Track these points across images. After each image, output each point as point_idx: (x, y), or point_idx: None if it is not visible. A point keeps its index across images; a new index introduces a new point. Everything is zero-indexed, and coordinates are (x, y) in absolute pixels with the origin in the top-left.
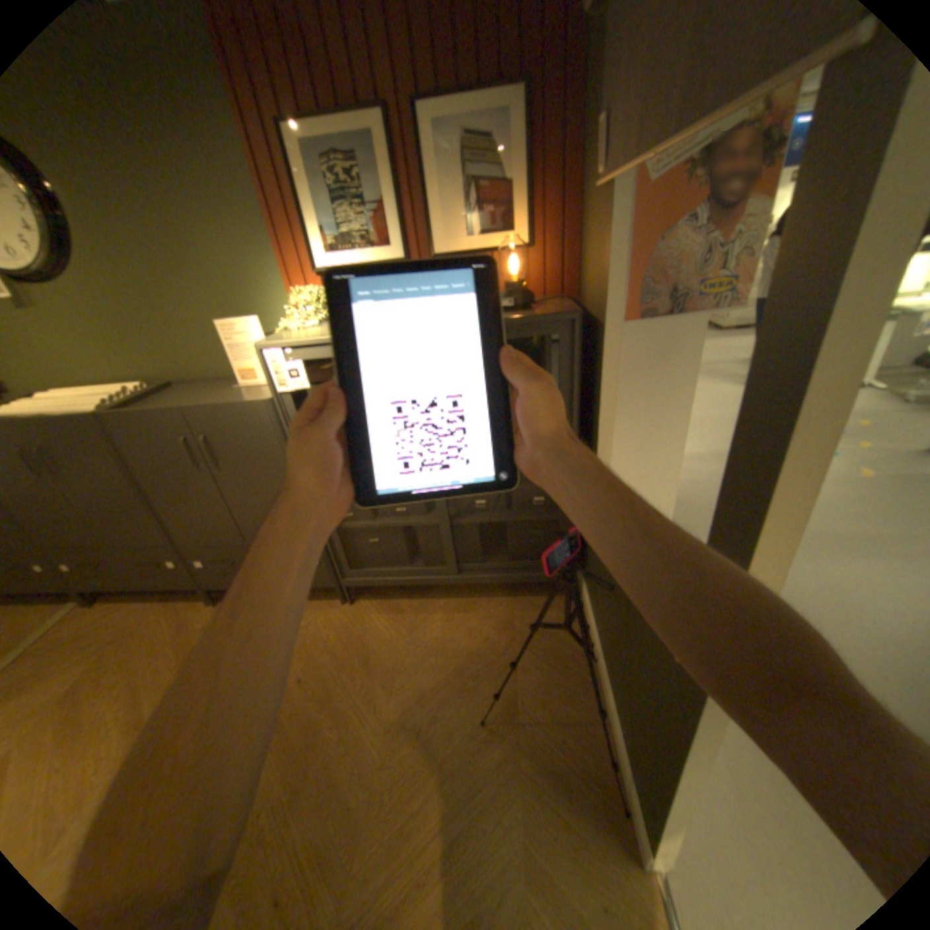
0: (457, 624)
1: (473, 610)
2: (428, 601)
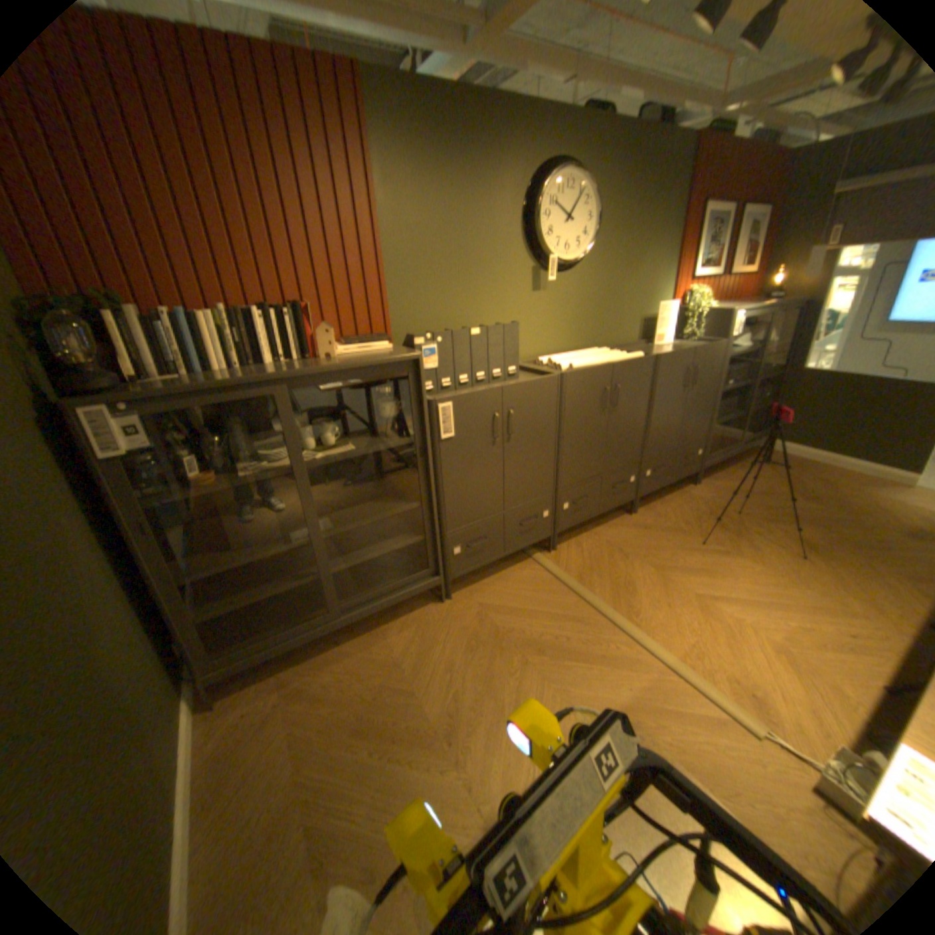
0: (753, 472)
1: (747, 467)
2: (725, 472)
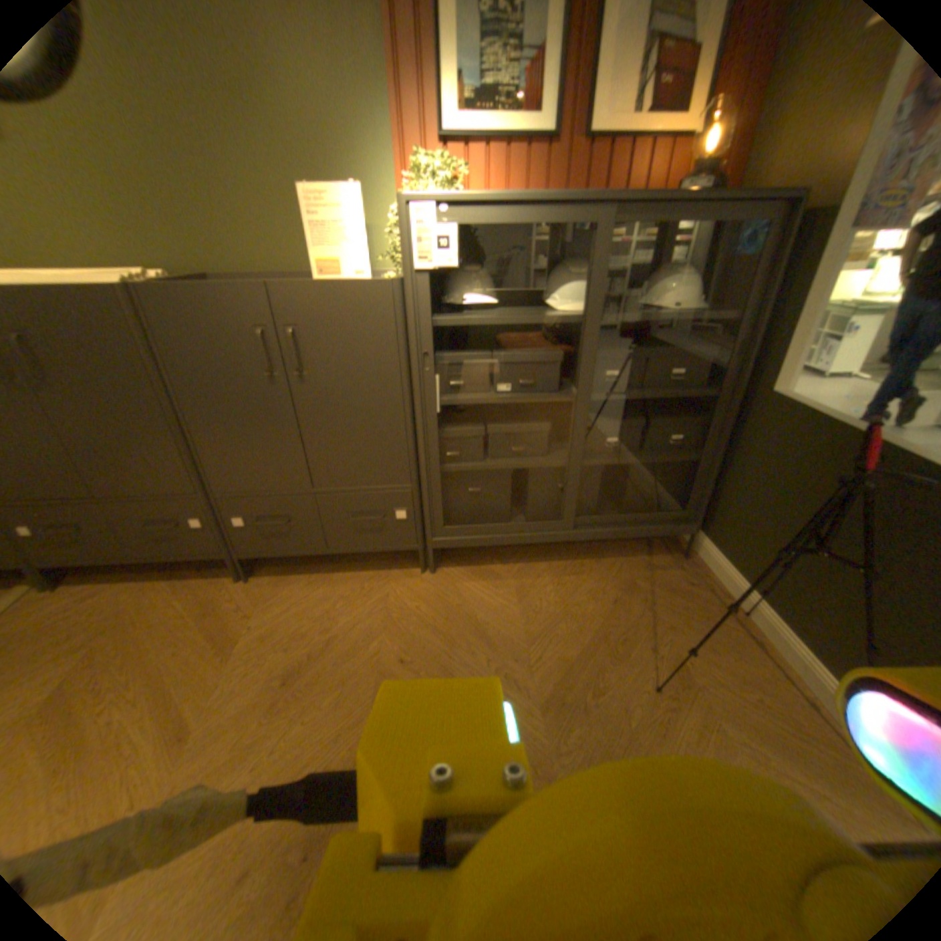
0: (574, 584)
1: (584, 569)
2: (527, 563)
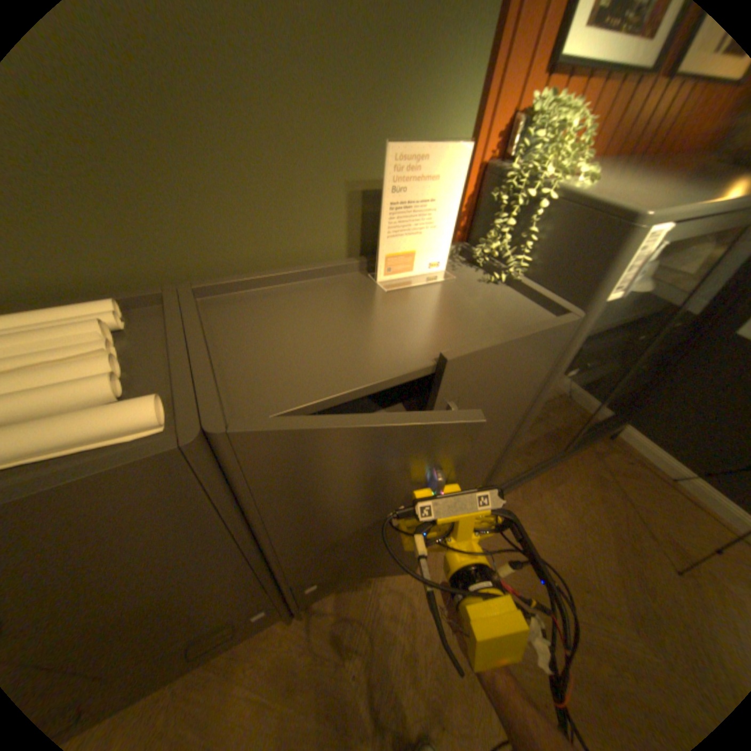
0: (568, 497)
1: (563, 478)
2: (524, 487)
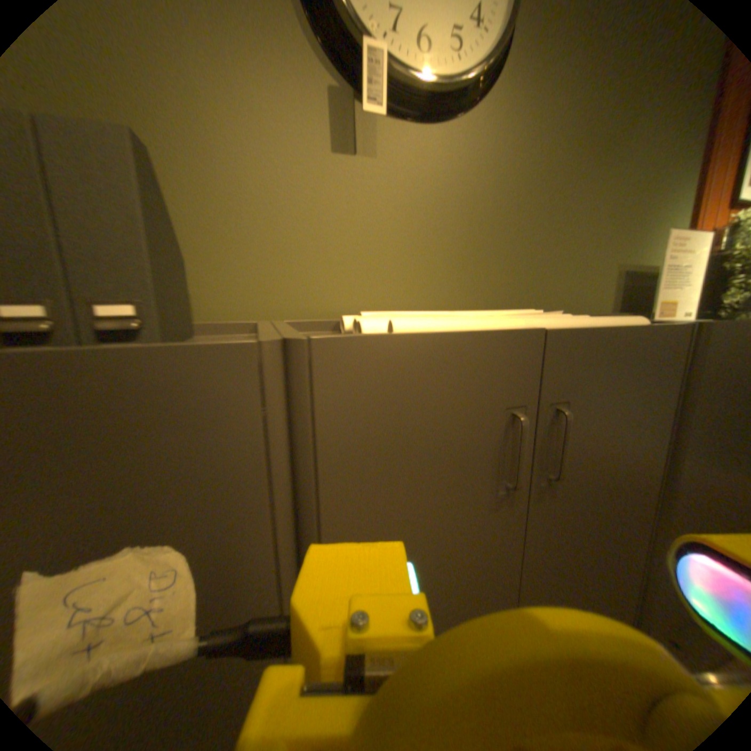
0: None
1: None
2: None
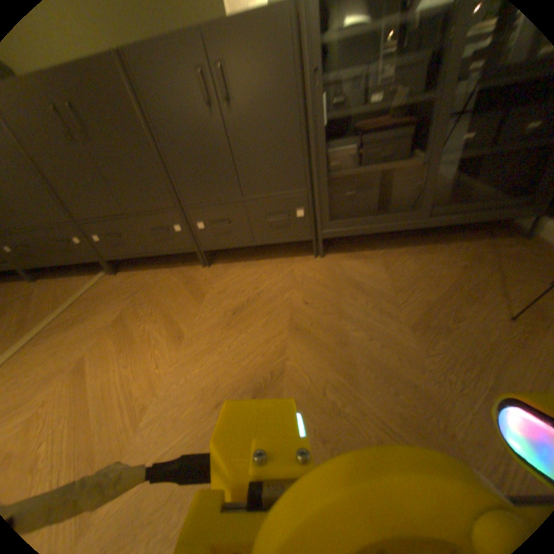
0: (430, 258)
1: (437, 249)
2: (391, 248)
